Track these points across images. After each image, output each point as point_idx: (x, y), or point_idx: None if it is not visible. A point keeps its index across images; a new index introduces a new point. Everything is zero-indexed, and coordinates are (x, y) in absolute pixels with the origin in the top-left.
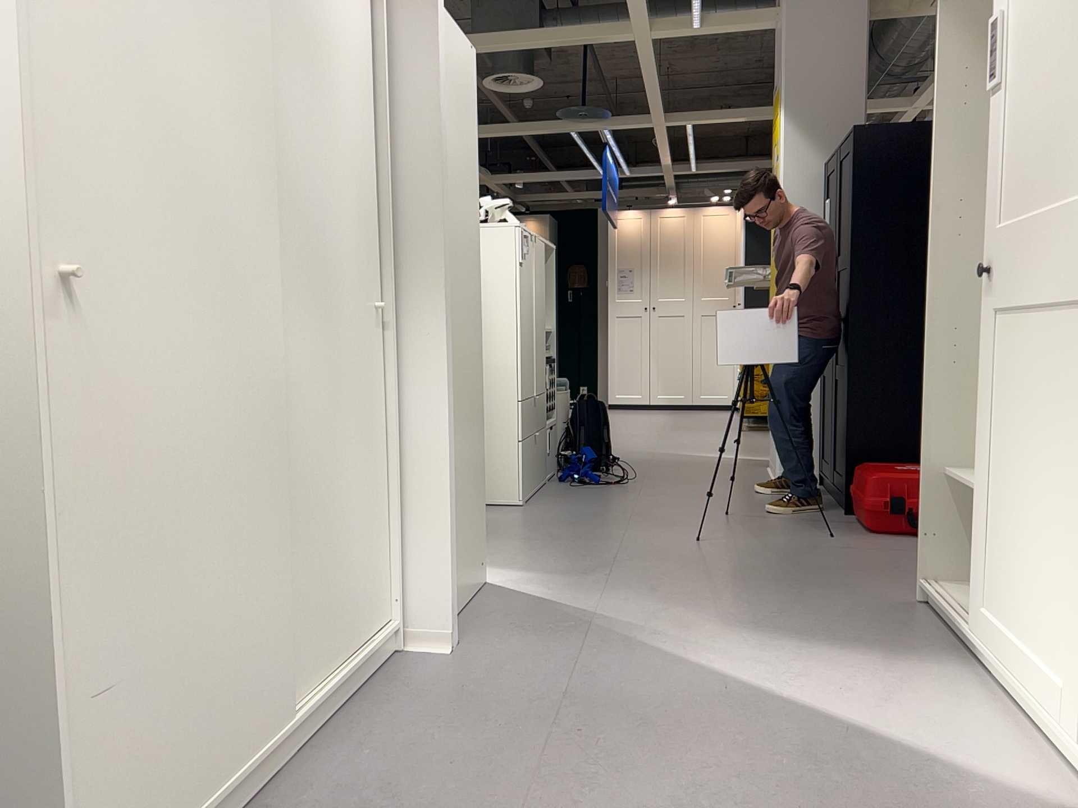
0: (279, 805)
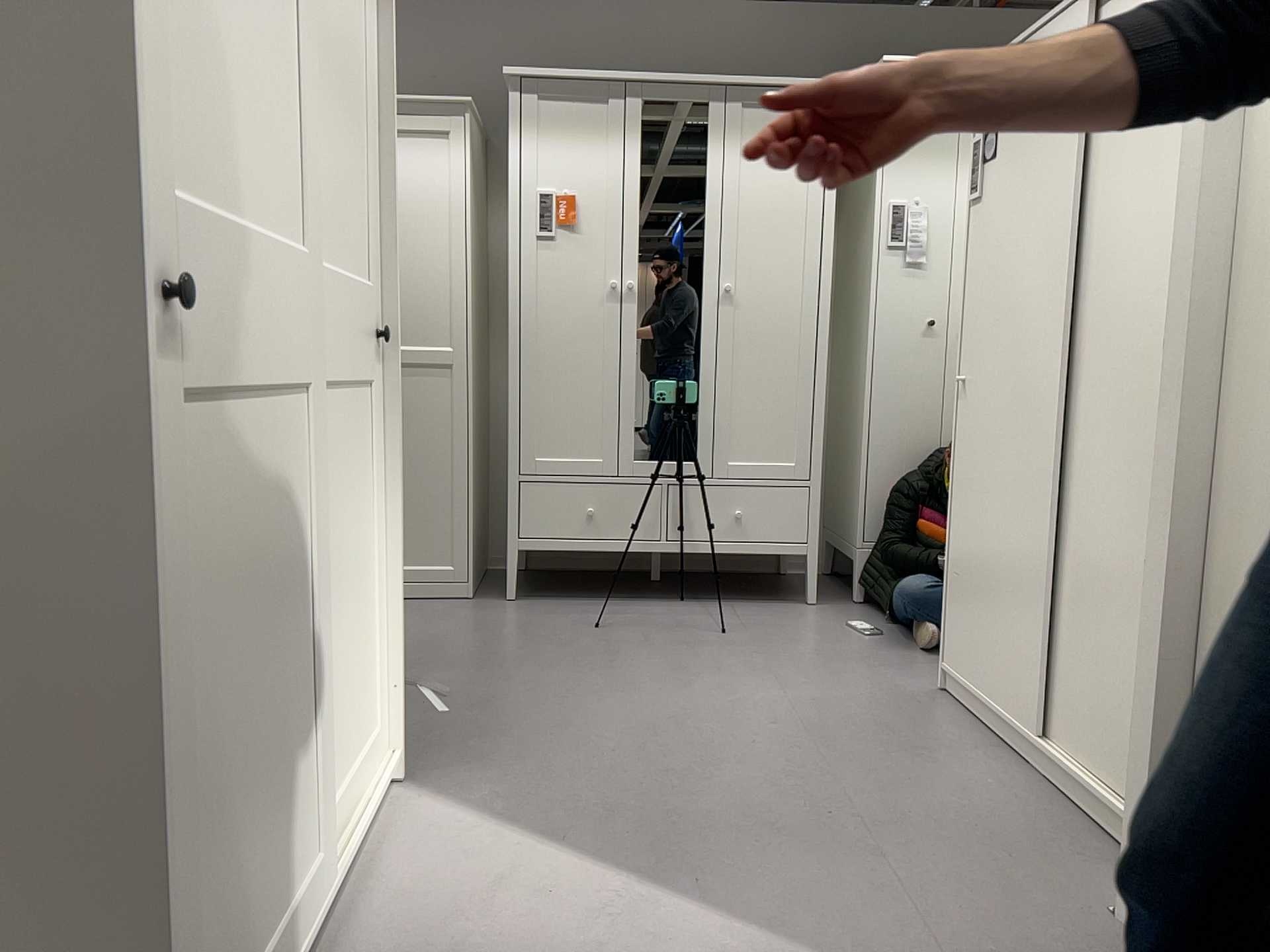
0: (974, 737)
